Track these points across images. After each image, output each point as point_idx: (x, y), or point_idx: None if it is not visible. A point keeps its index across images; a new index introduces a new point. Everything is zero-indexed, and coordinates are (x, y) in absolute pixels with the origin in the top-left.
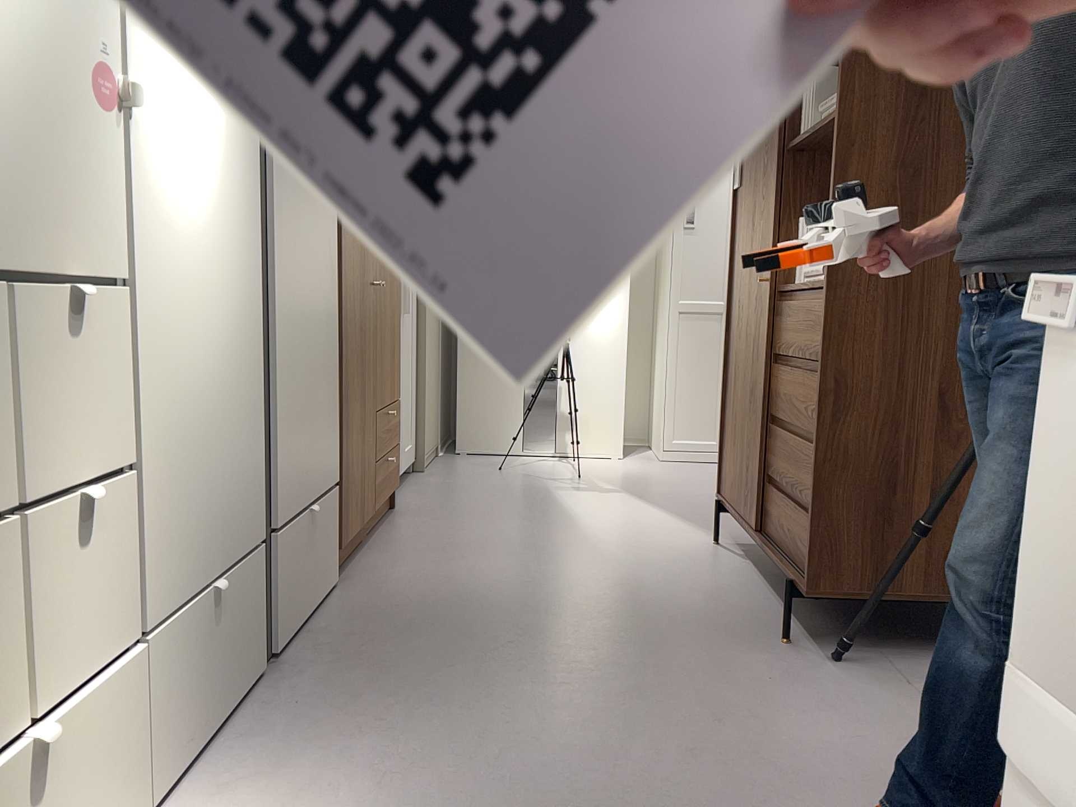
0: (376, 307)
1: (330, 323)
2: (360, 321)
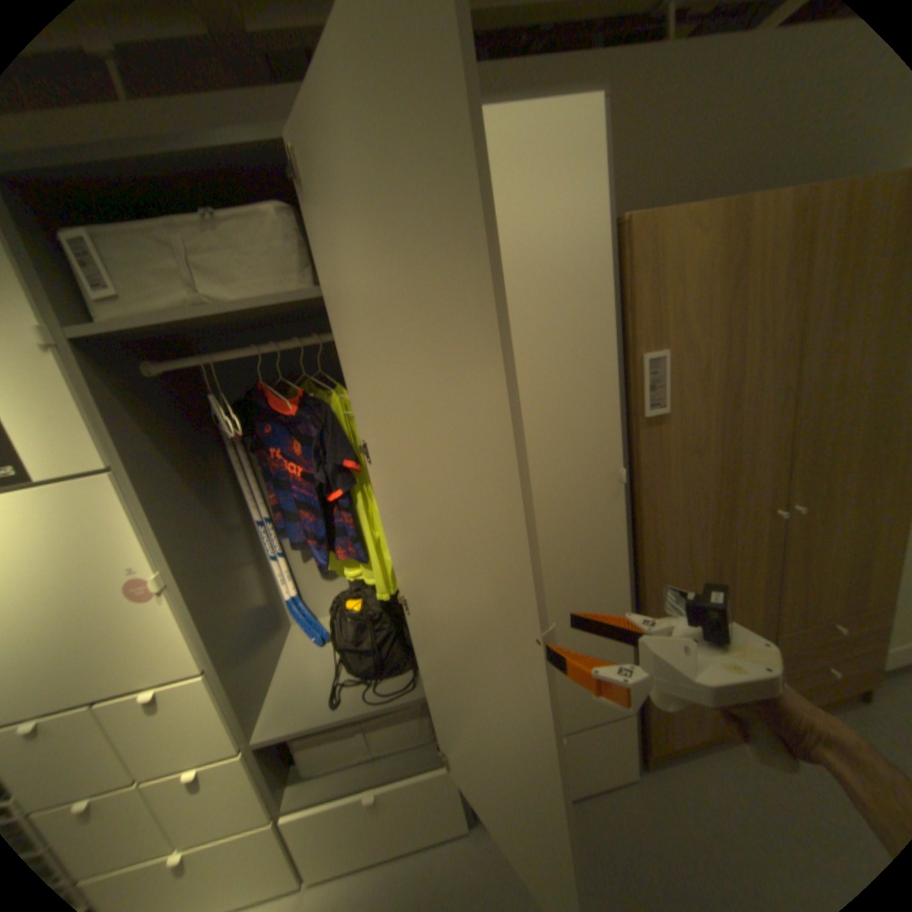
0: (794, 533)
1: (610, 595)
2: (720, 565)
